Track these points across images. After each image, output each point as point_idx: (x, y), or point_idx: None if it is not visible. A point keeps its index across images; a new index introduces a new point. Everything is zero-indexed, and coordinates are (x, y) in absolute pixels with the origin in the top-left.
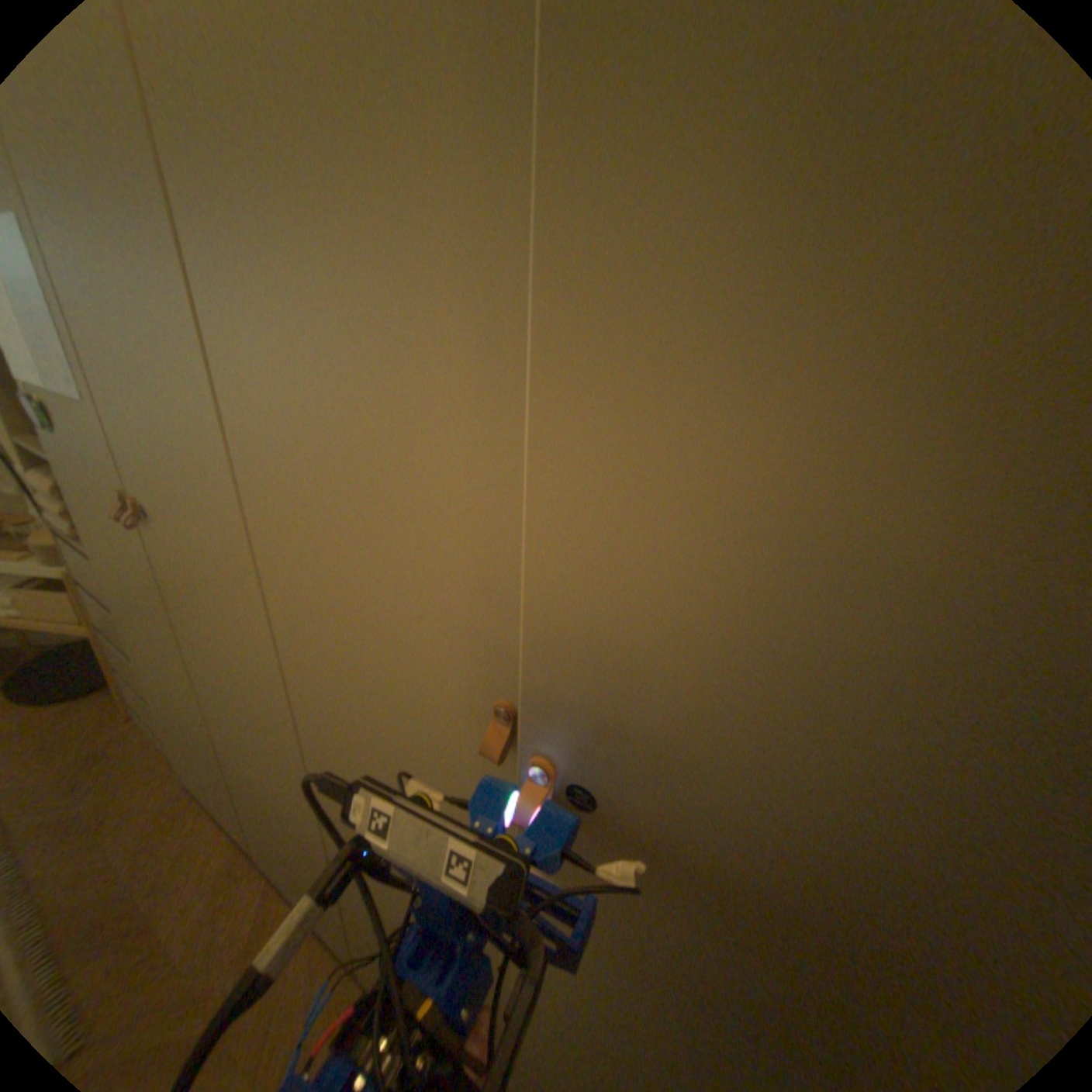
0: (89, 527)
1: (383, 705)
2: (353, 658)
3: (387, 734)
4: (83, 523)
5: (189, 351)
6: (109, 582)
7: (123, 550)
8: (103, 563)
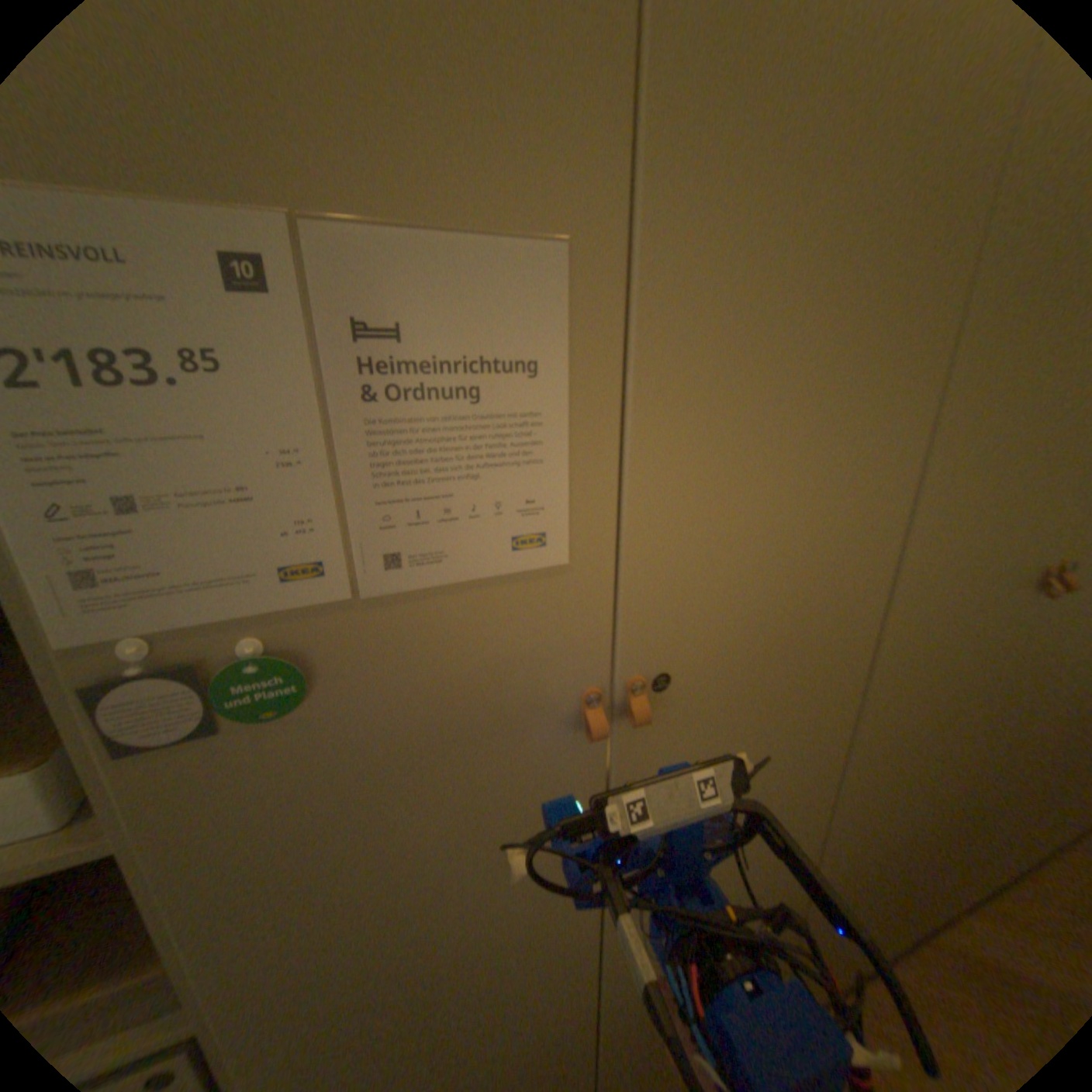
0: (344, 874)
1: (974, 633)
2: (965, 615)
3: (966, 656)
4: (304, 889)
5: (925, 423)
6: (350, 972)
7: (521, 810)
8: (355, 934)
